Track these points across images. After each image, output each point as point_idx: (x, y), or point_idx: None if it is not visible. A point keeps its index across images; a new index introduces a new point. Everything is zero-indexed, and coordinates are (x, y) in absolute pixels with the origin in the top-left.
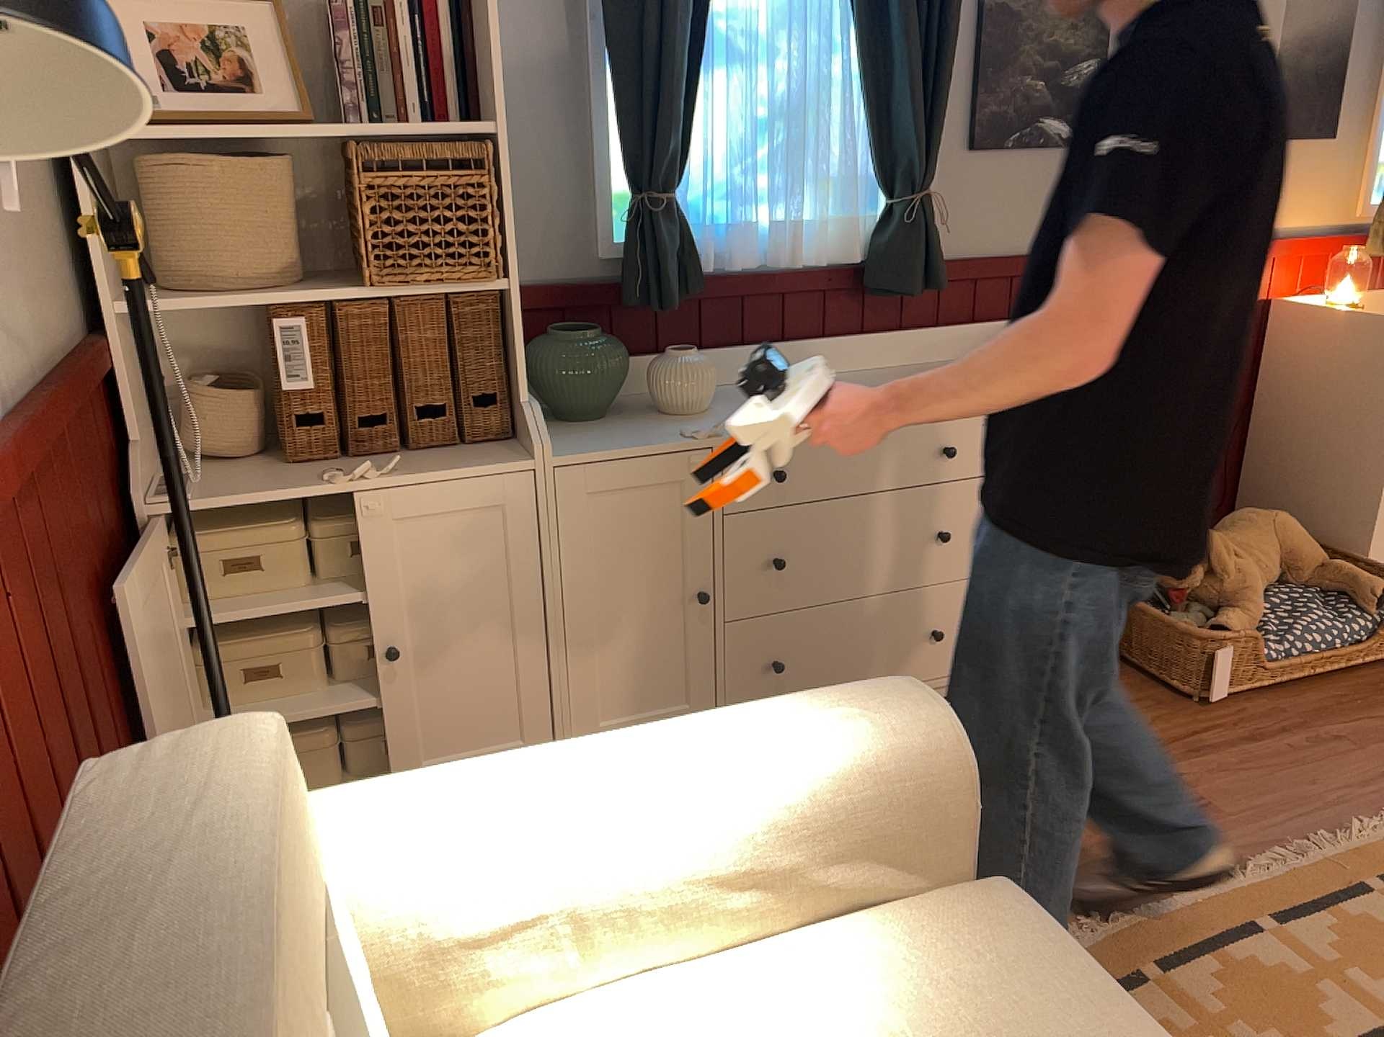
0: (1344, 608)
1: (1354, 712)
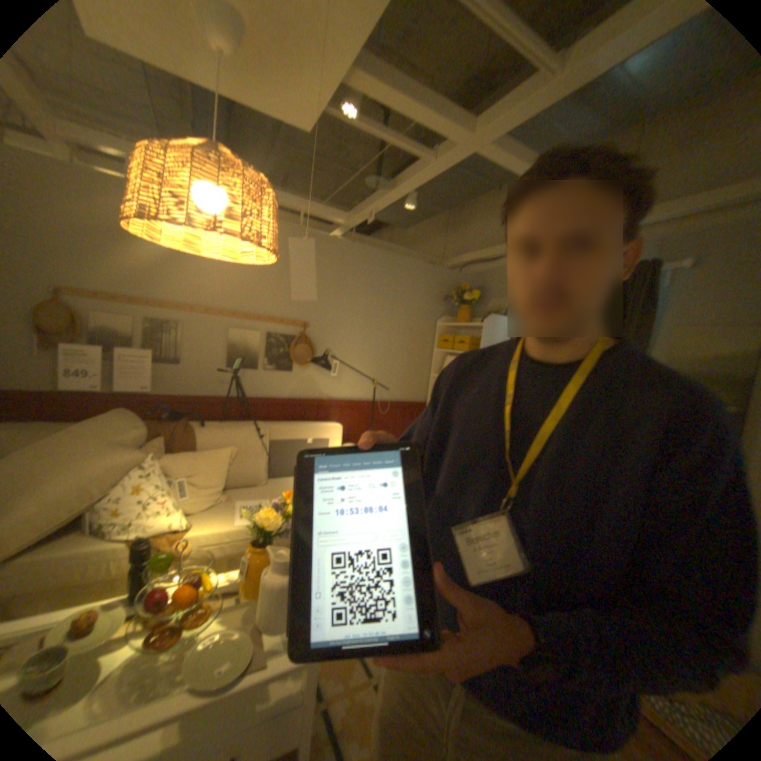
0: None
1: None
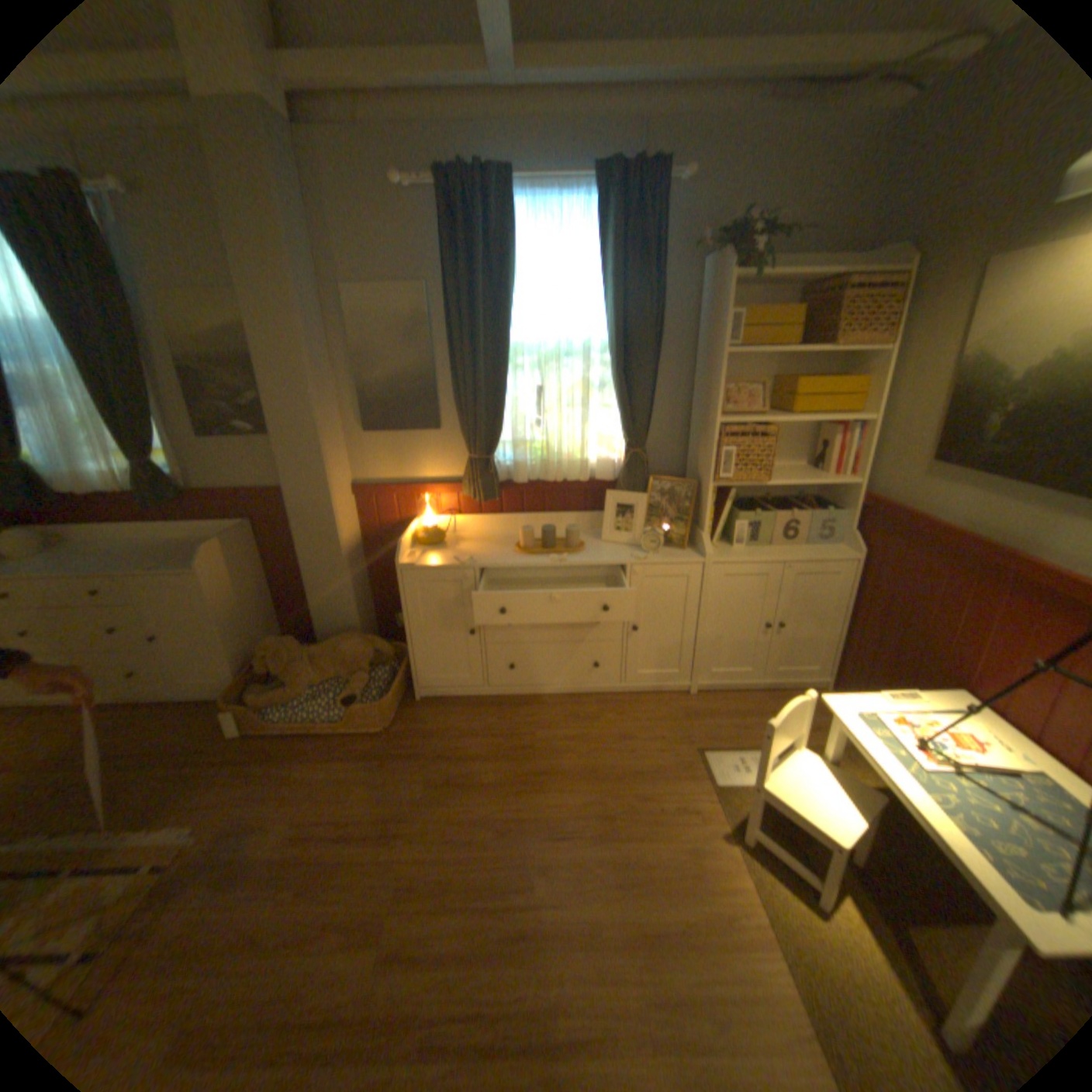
0: (338, 702)
1: (284, 765)
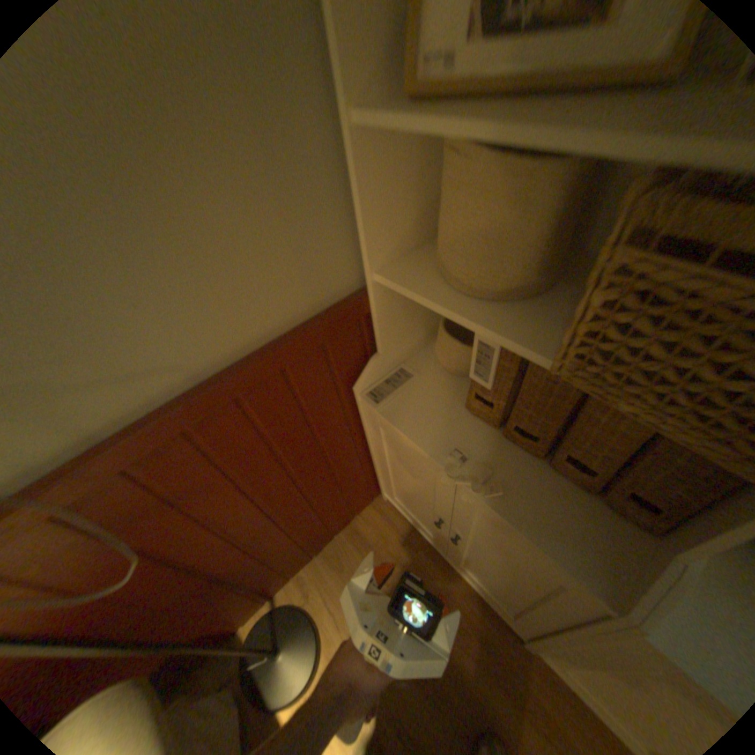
0: None
1: None
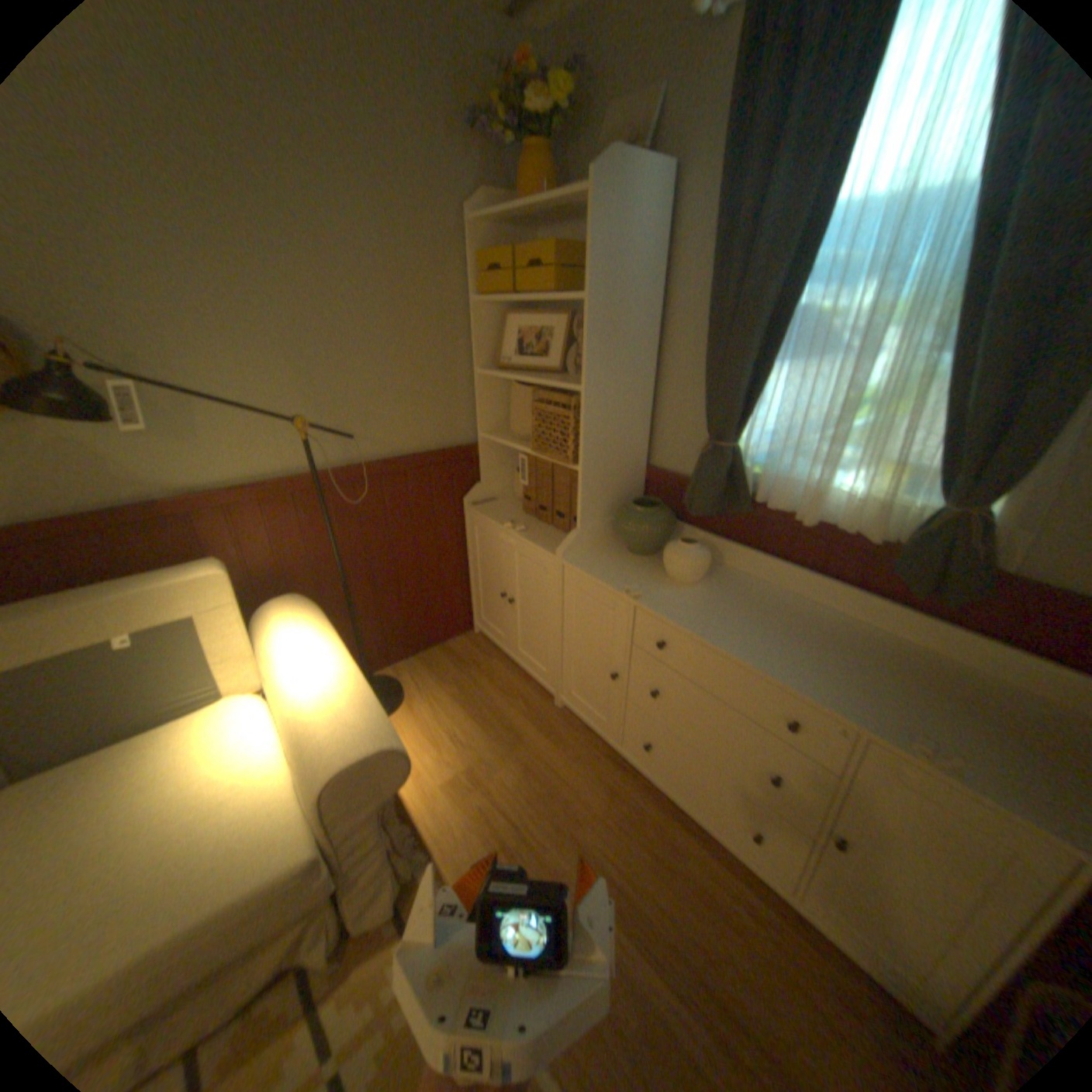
0: None
1: None
